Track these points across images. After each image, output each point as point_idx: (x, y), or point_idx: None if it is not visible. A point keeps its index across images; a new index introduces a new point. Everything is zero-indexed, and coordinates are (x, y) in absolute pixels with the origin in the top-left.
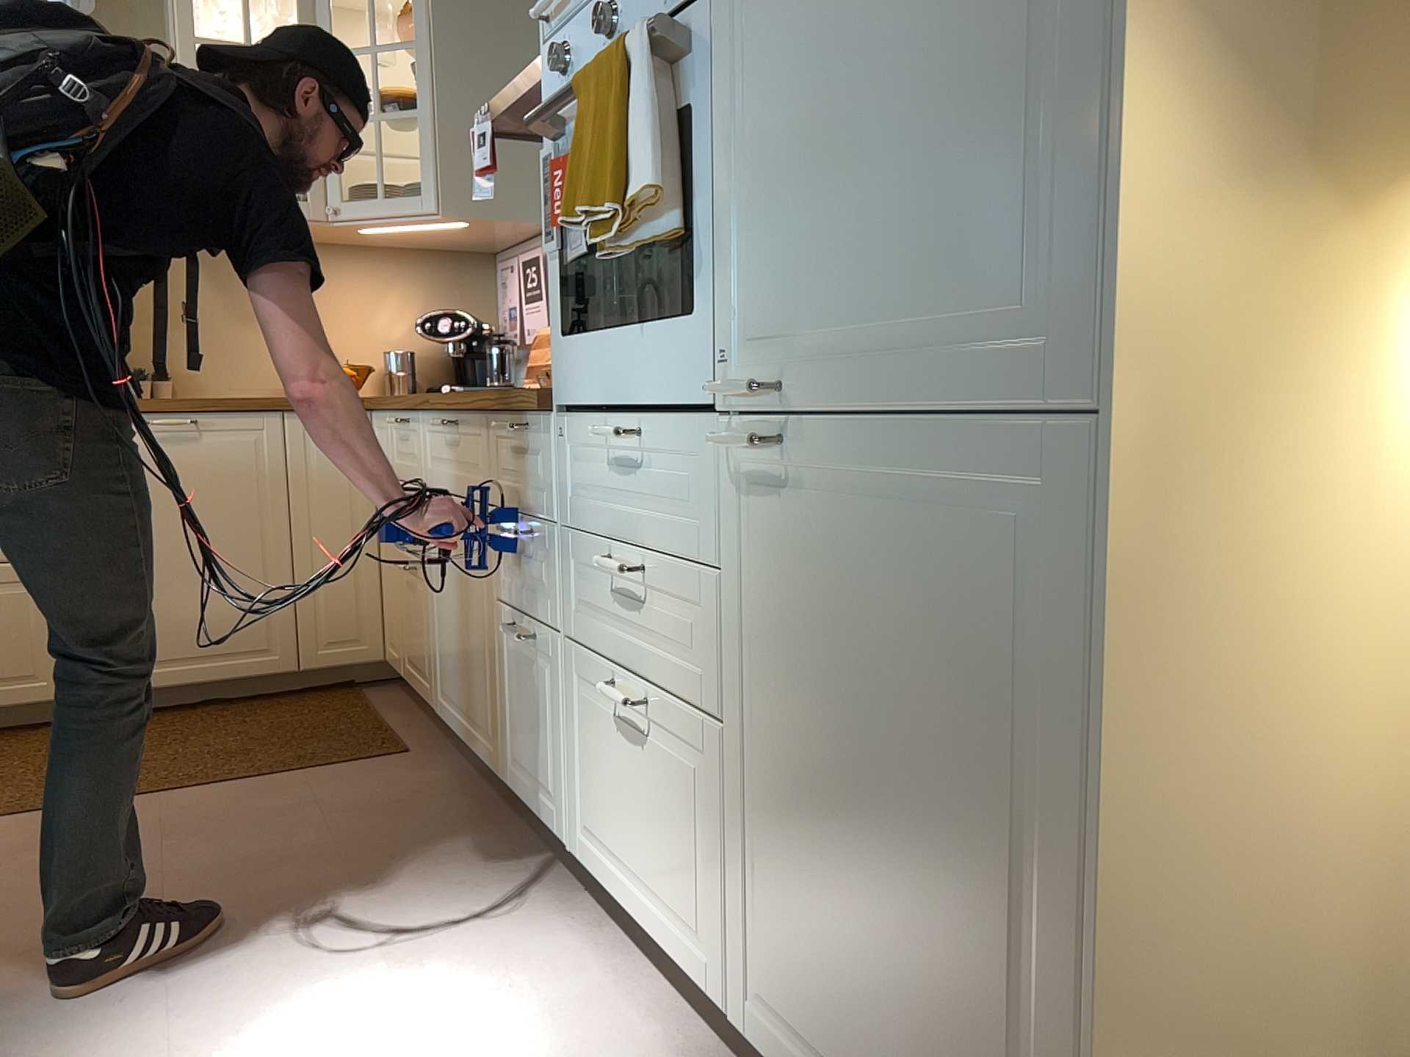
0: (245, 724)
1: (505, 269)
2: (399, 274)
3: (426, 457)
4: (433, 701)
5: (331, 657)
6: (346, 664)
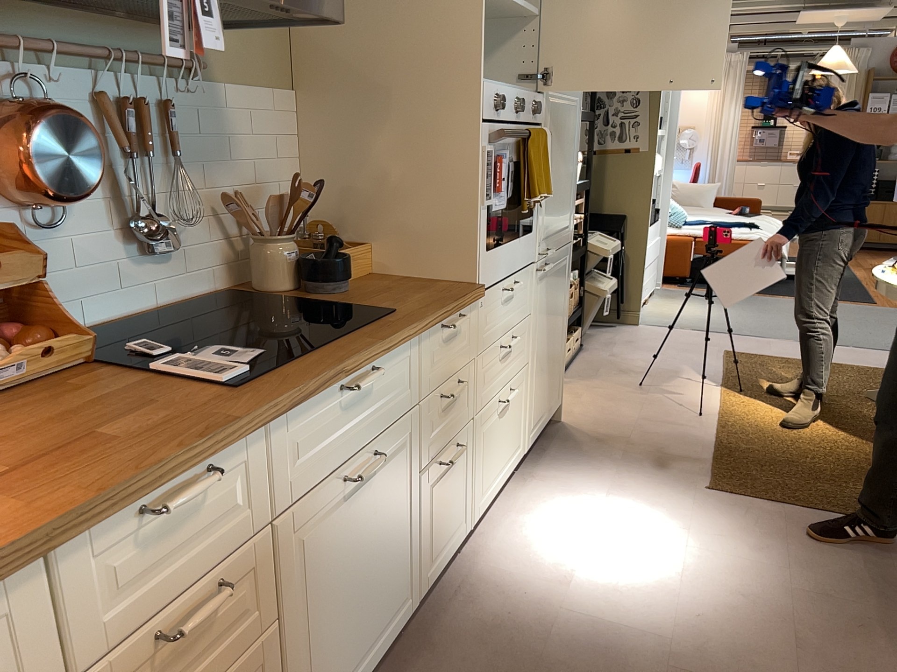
0: None
1: None
2: None
3: (283, 472)
4: None
5: None
6: None
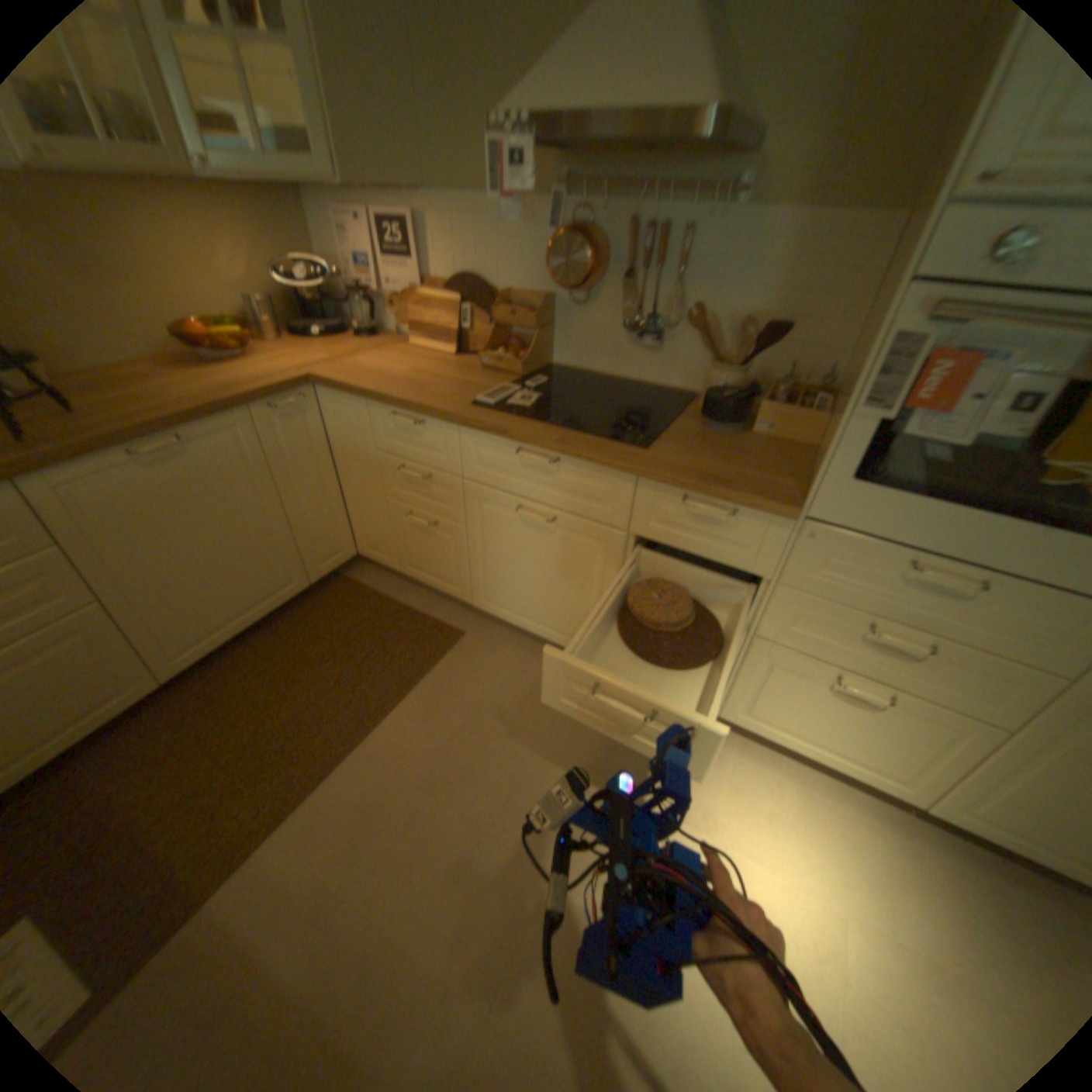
0: (312, 641)
1: (341, 213)
2: (221, 210)
3: (468, 459)
4: (468, 598)
5: (328, 567)
6: (337, 566)
